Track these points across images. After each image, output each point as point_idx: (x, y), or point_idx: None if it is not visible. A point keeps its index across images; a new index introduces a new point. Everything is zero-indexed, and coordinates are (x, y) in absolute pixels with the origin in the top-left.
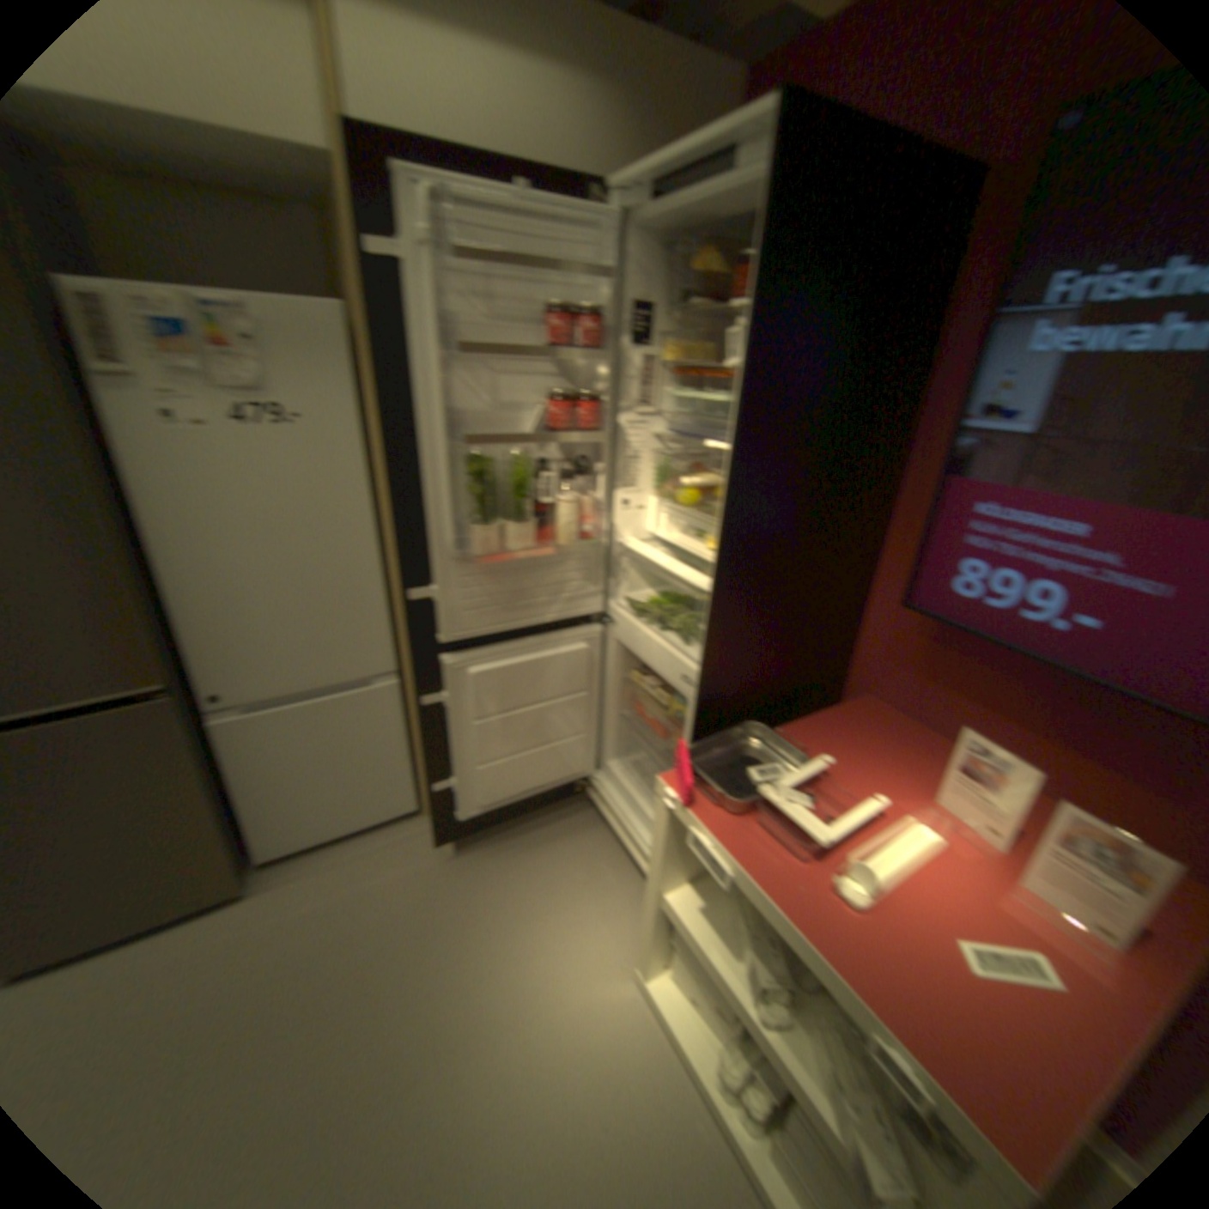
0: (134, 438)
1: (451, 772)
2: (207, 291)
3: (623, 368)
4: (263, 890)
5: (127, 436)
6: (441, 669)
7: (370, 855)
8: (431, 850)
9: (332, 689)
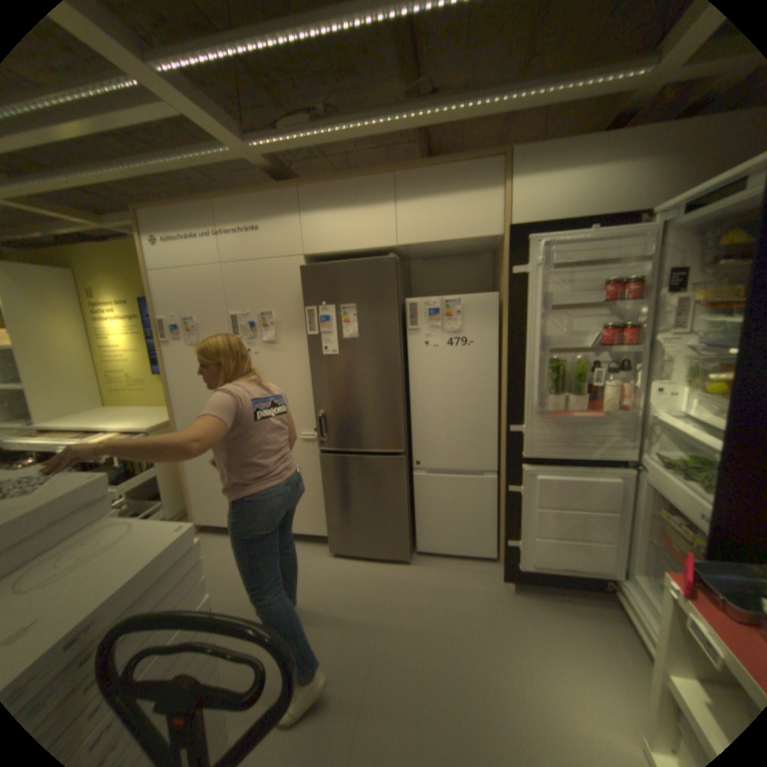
0: (411, 353)
1: (517, 537)
2: (445, 297)
3: (662, 306)
4: (416, 565)
5: (408, 352)
6: (519, 473)
7: (466, 572)
8: (499, 585)
9: (462, 473)
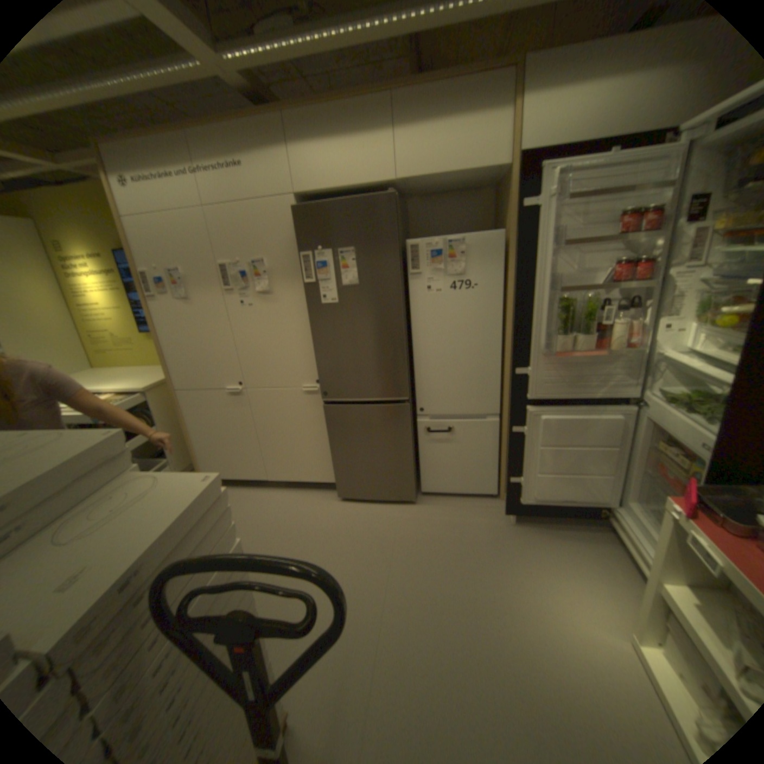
0: (413, 299)
1: (520, 474)
2: (449, 237)
3: (676, 239)
4: (422, 505)
5: (410, 298)
6: (524, 414)
7: (469, 508)
8: (501, 518)
9: (465, 417)
